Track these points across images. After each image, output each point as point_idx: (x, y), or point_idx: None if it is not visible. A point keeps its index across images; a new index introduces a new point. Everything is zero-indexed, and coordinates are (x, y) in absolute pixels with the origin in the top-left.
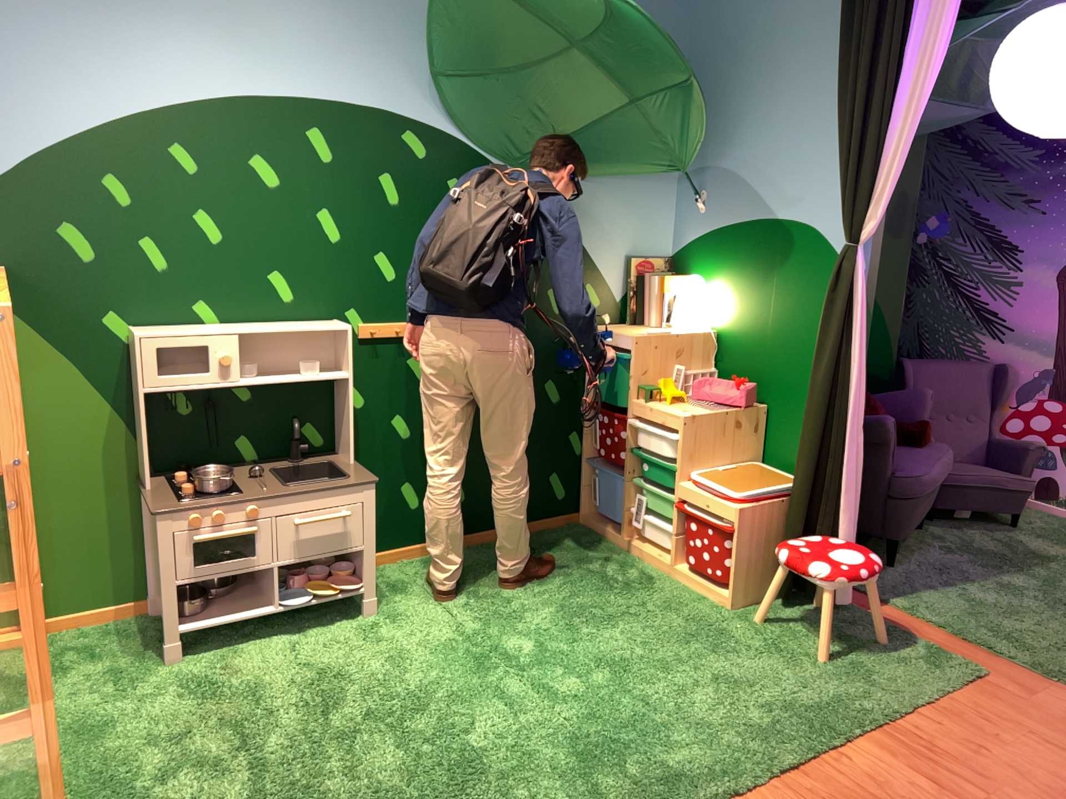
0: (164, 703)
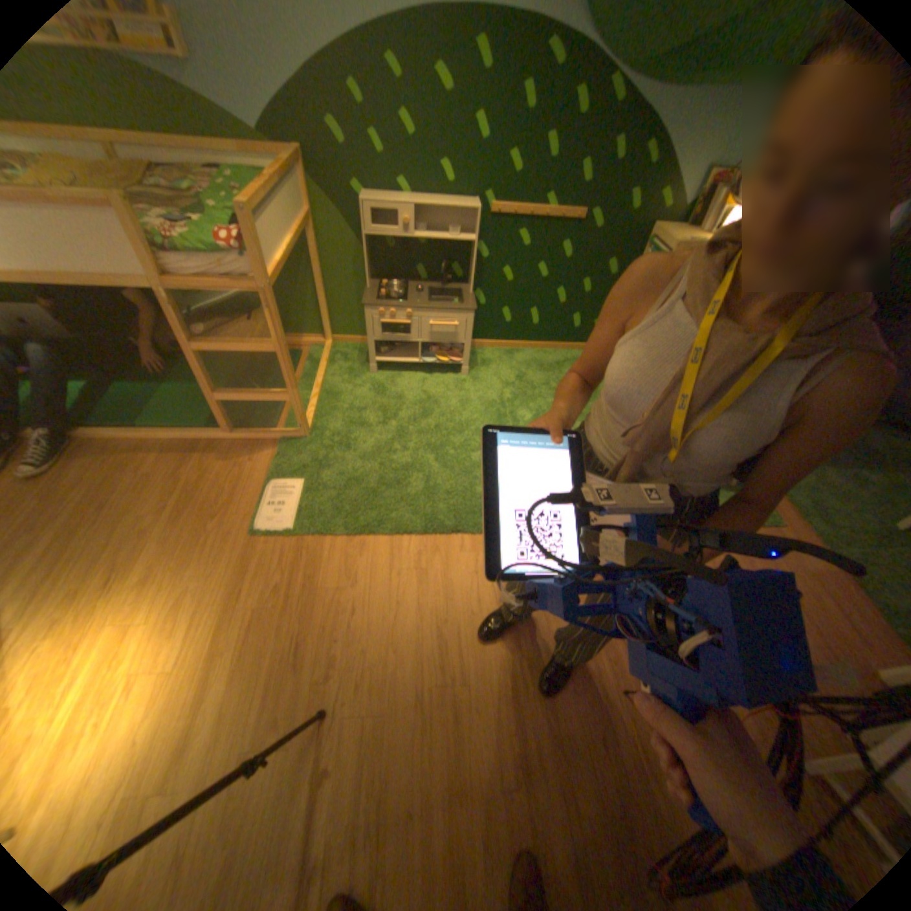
0: (356, 395)
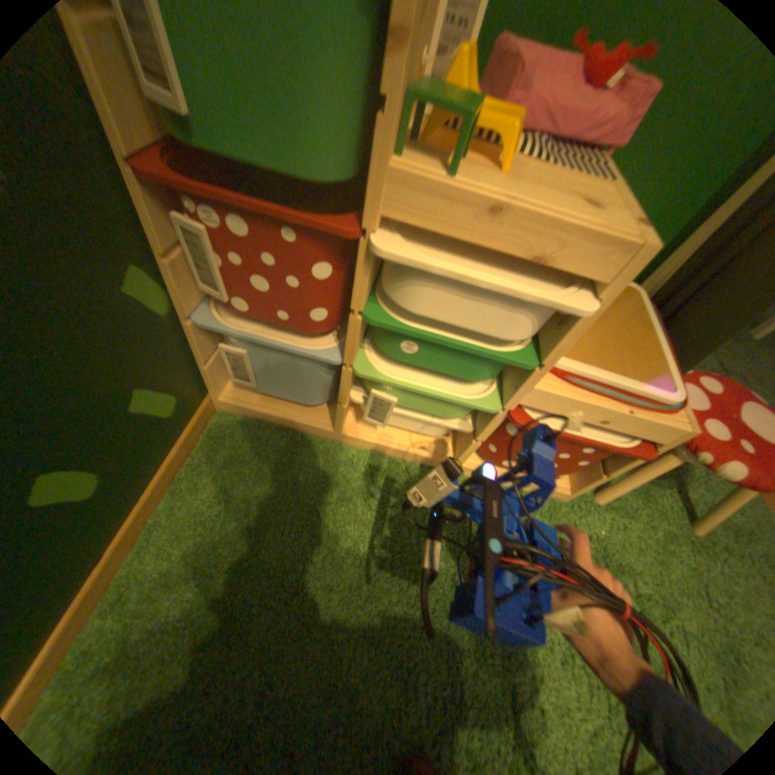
0: None
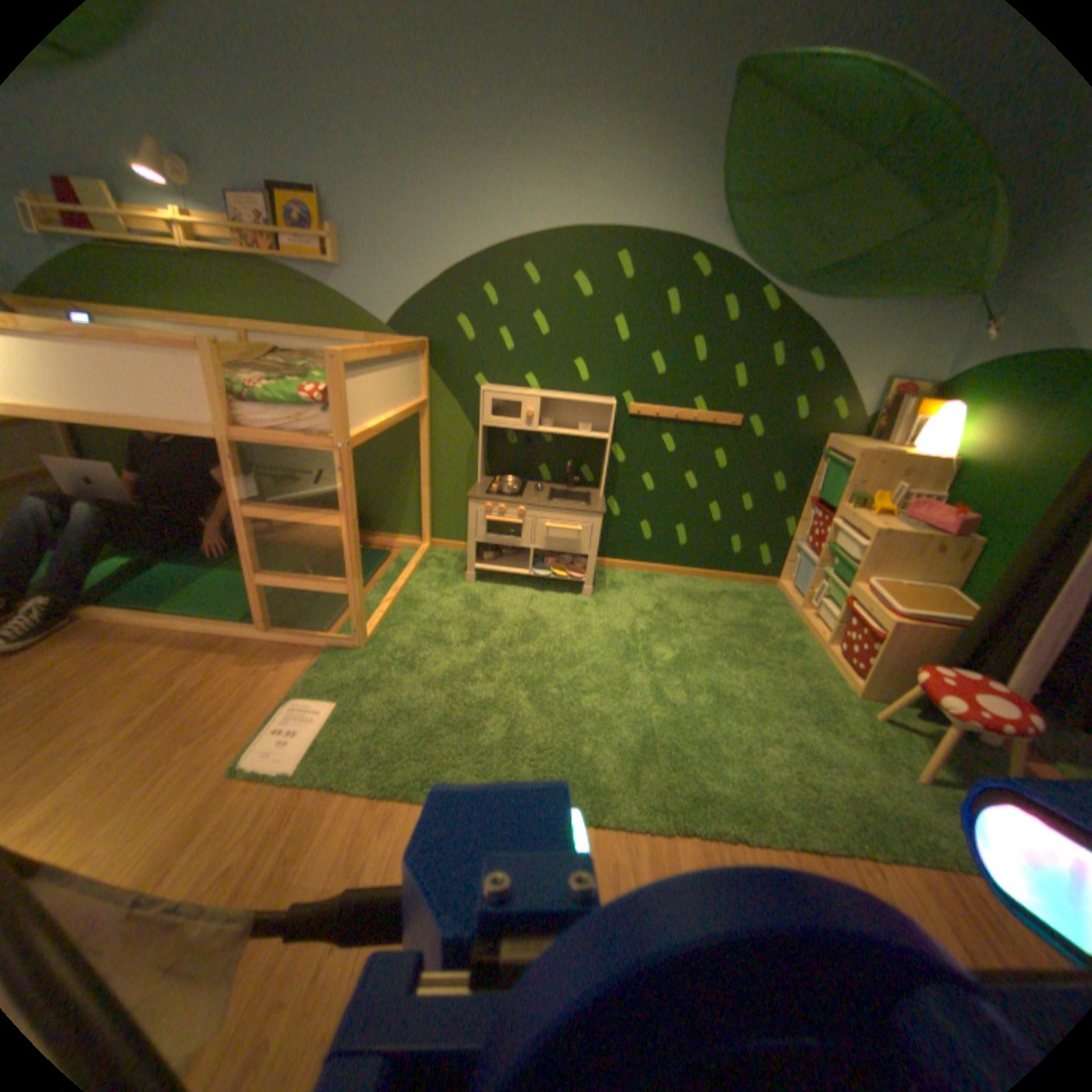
0: (441, 603)
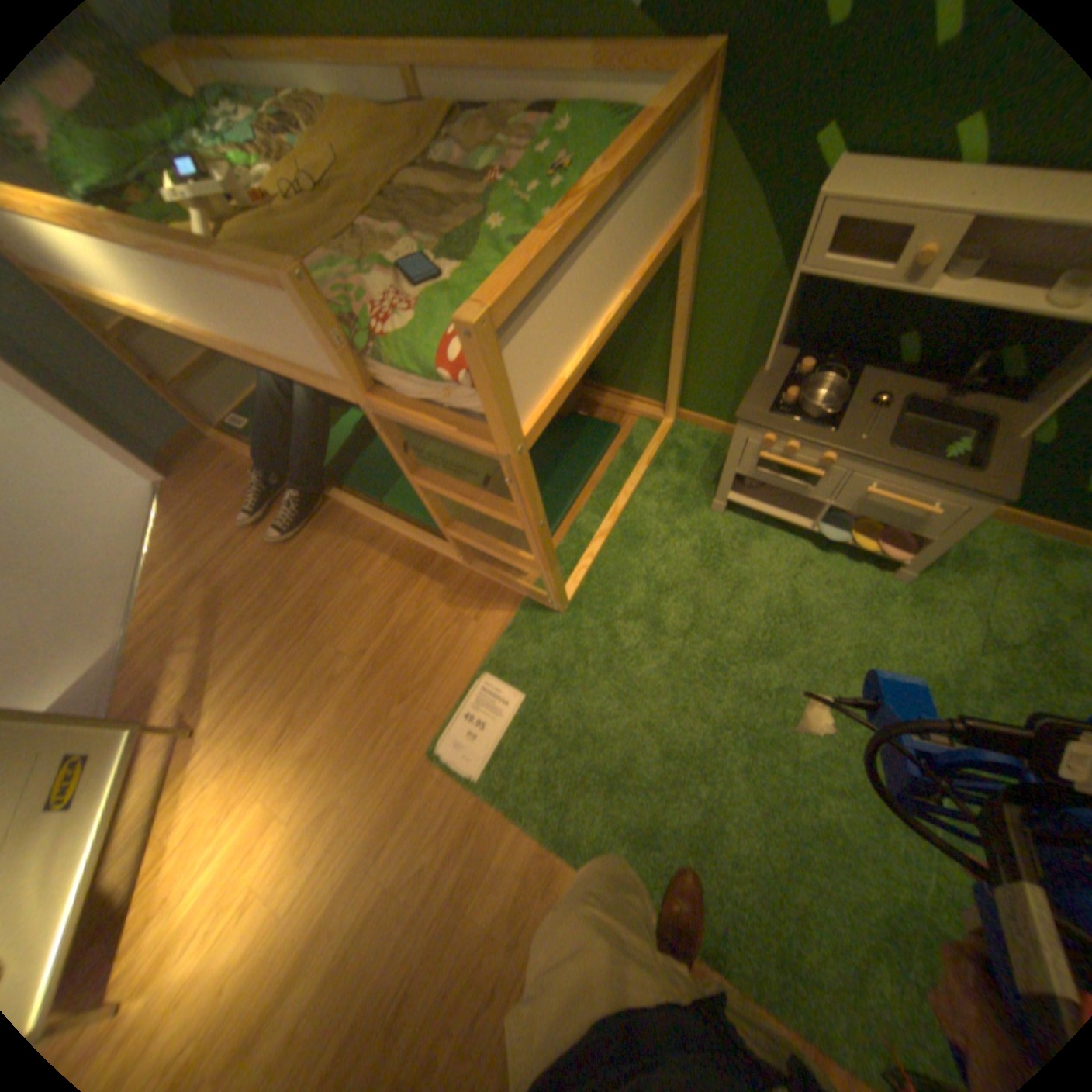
0: (669, 551)
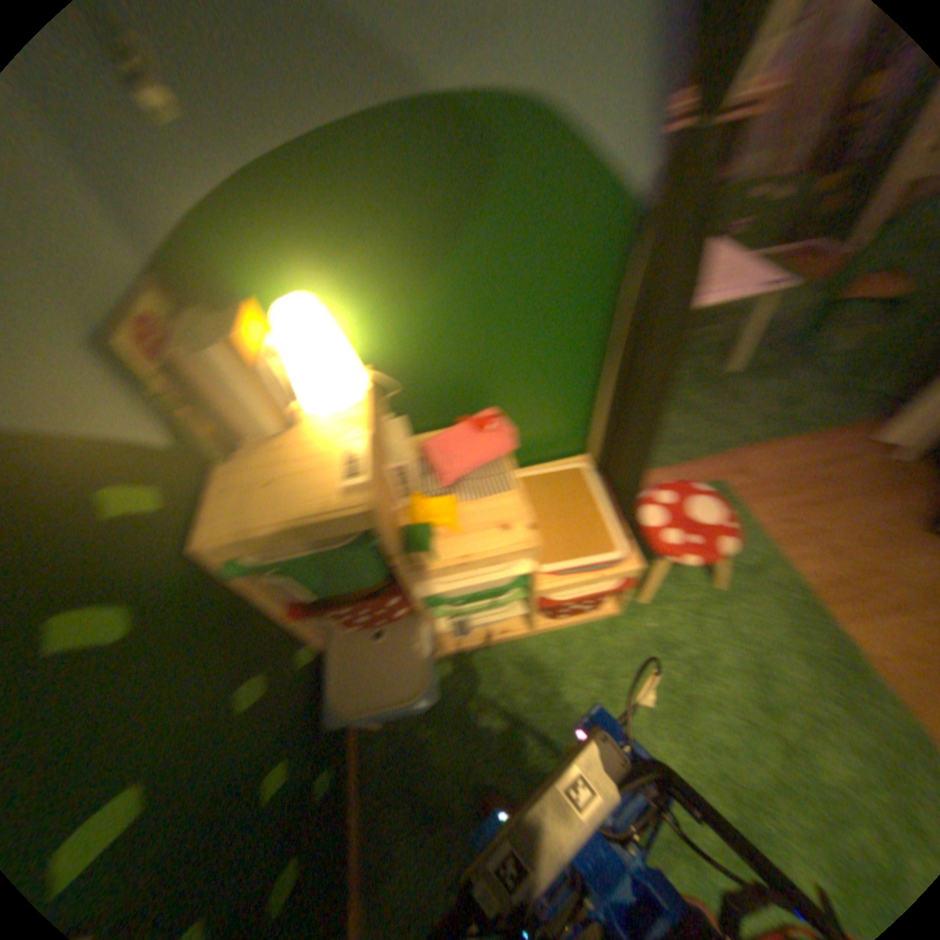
0: None
